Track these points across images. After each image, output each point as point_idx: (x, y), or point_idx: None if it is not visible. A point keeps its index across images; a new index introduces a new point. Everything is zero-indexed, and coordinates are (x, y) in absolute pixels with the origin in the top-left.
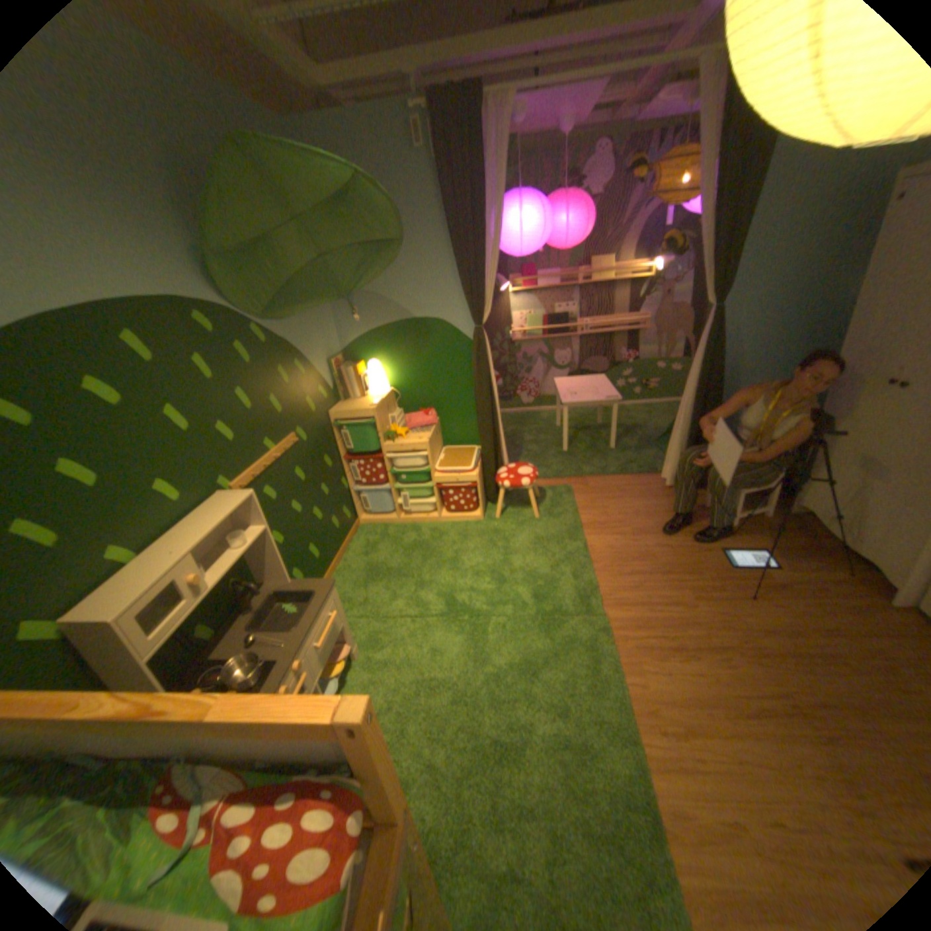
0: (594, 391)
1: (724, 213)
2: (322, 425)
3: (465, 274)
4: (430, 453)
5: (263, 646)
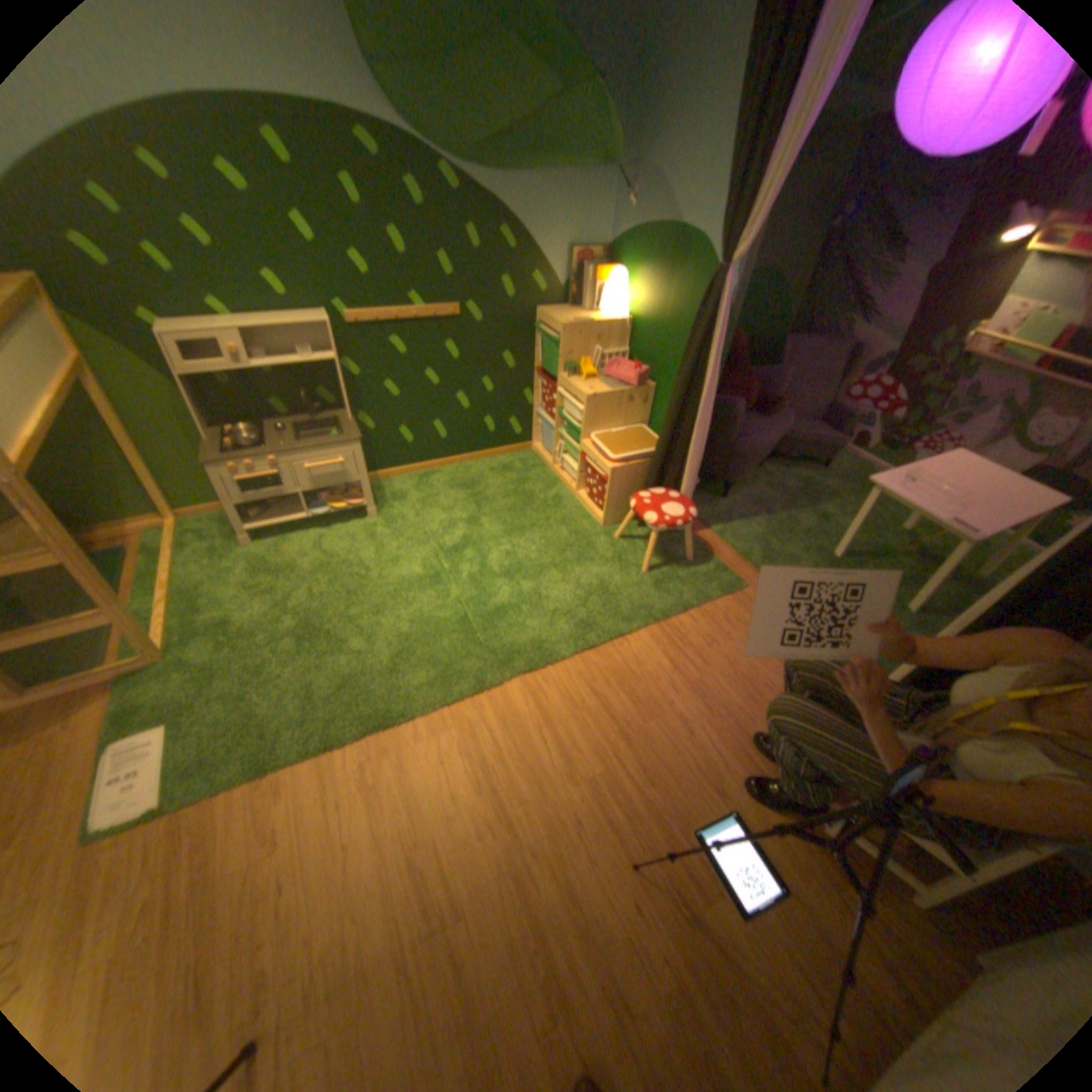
0: (962, 502)
1: None
2: (518, 319)
3: (735, 163)
4: (587, 414)
5: (280, 439)
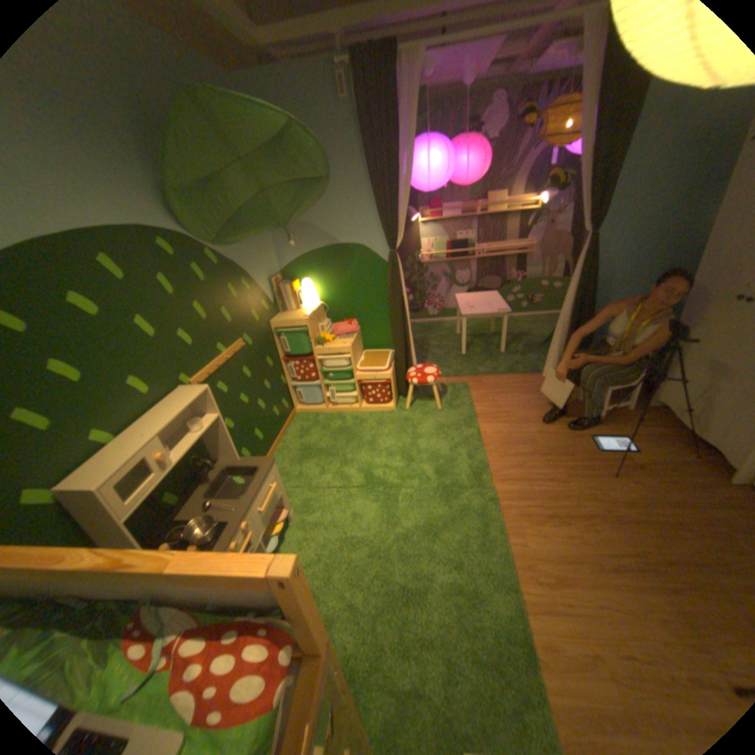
0: (488, 305)
1: (600, 154)
2: (264, 332)
3: (382, 207)
4: (352, 356)
5: (217, 510)
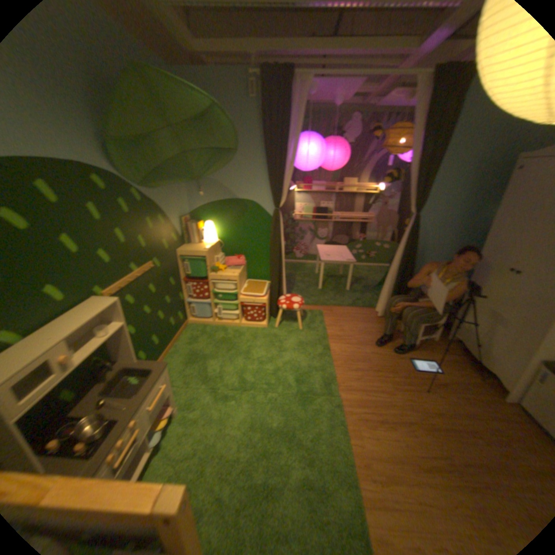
0: (340, 255)
1: (424, 163)
2: (170, 258)
3: (272, 177)
4: (238, 283)
5: (108, 409)
